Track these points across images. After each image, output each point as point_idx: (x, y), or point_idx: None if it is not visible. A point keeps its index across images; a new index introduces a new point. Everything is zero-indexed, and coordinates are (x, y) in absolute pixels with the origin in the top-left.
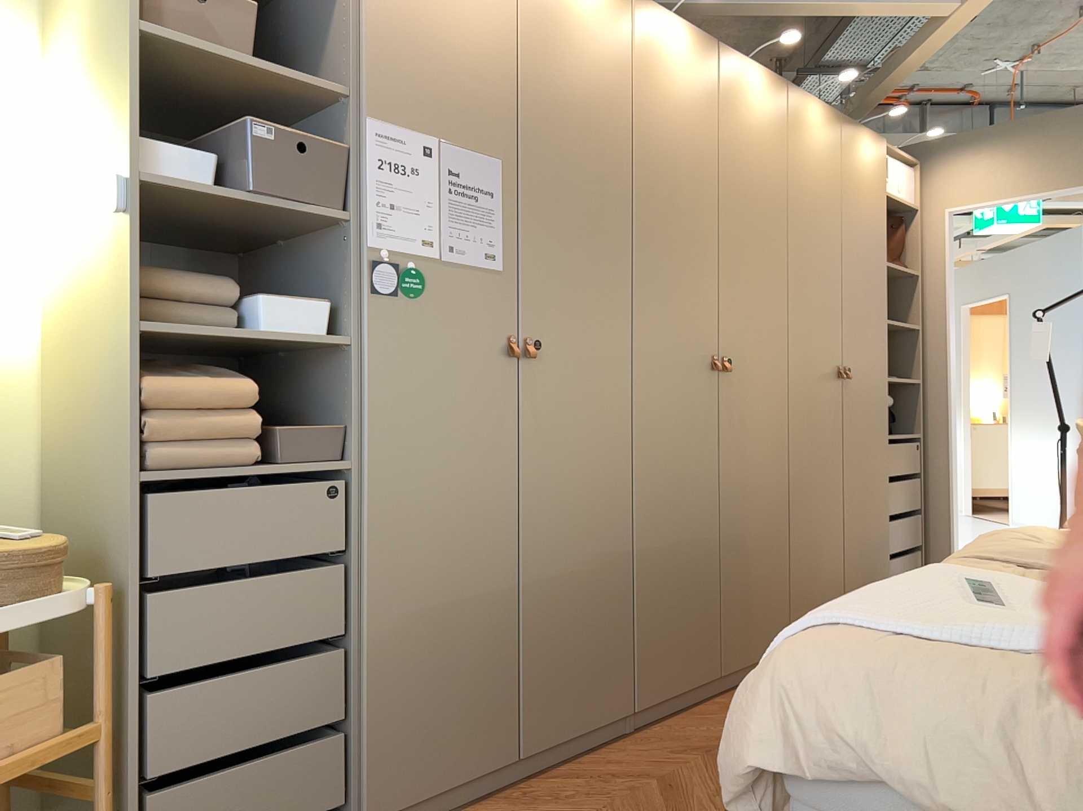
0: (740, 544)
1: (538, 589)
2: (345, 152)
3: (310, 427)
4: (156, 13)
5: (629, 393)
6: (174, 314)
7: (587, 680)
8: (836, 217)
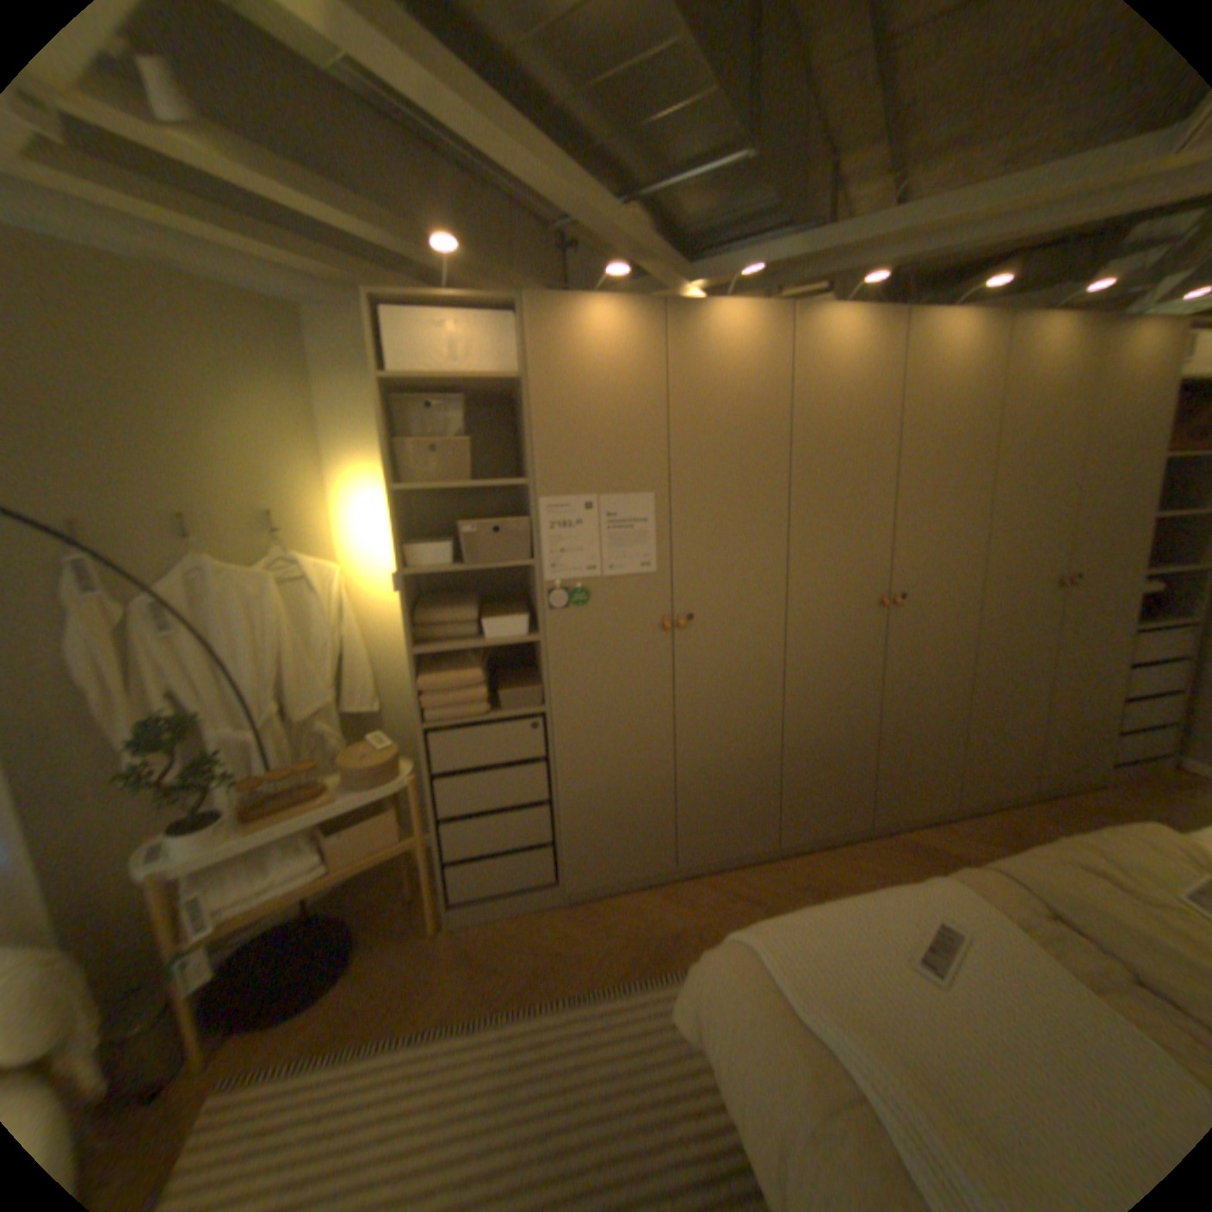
0: (901, 737)
1: (691, 773)
2: (529, 522)
3: (526, 684)
4: (409, 467)
5: (779, 639)
6: (443, 631)
7: (734, 827)
8: (1075, 432)
